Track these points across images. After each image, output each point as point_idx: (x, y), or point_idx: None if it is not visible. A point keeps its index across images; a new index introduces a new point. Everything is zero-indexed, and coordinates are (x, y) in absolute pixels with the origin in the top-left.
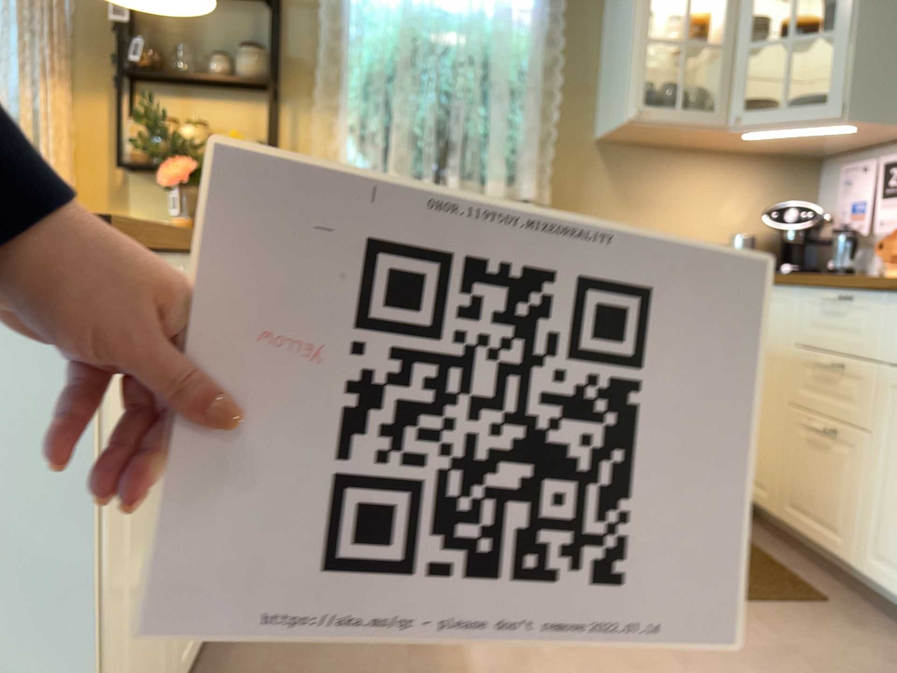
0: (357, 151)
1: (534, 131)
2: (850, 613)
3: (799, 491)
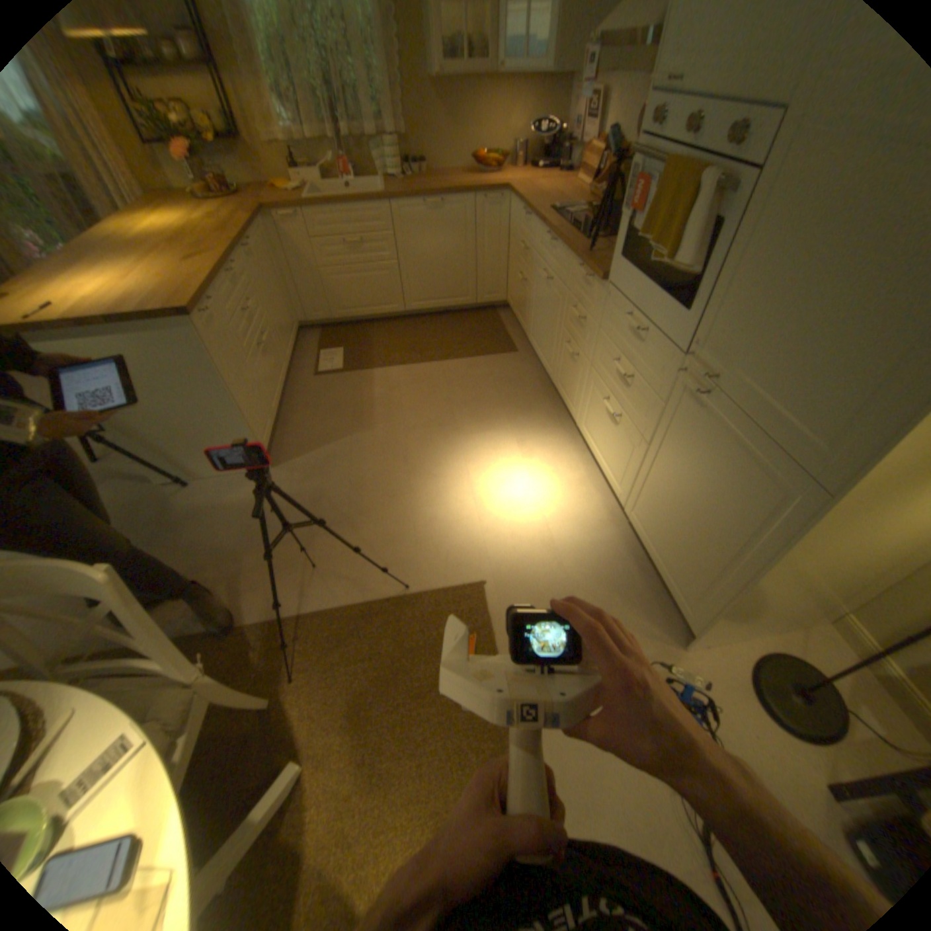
0: (278, 112)
1: (384, 77)
2: (521, 355)
3: (517, 305)
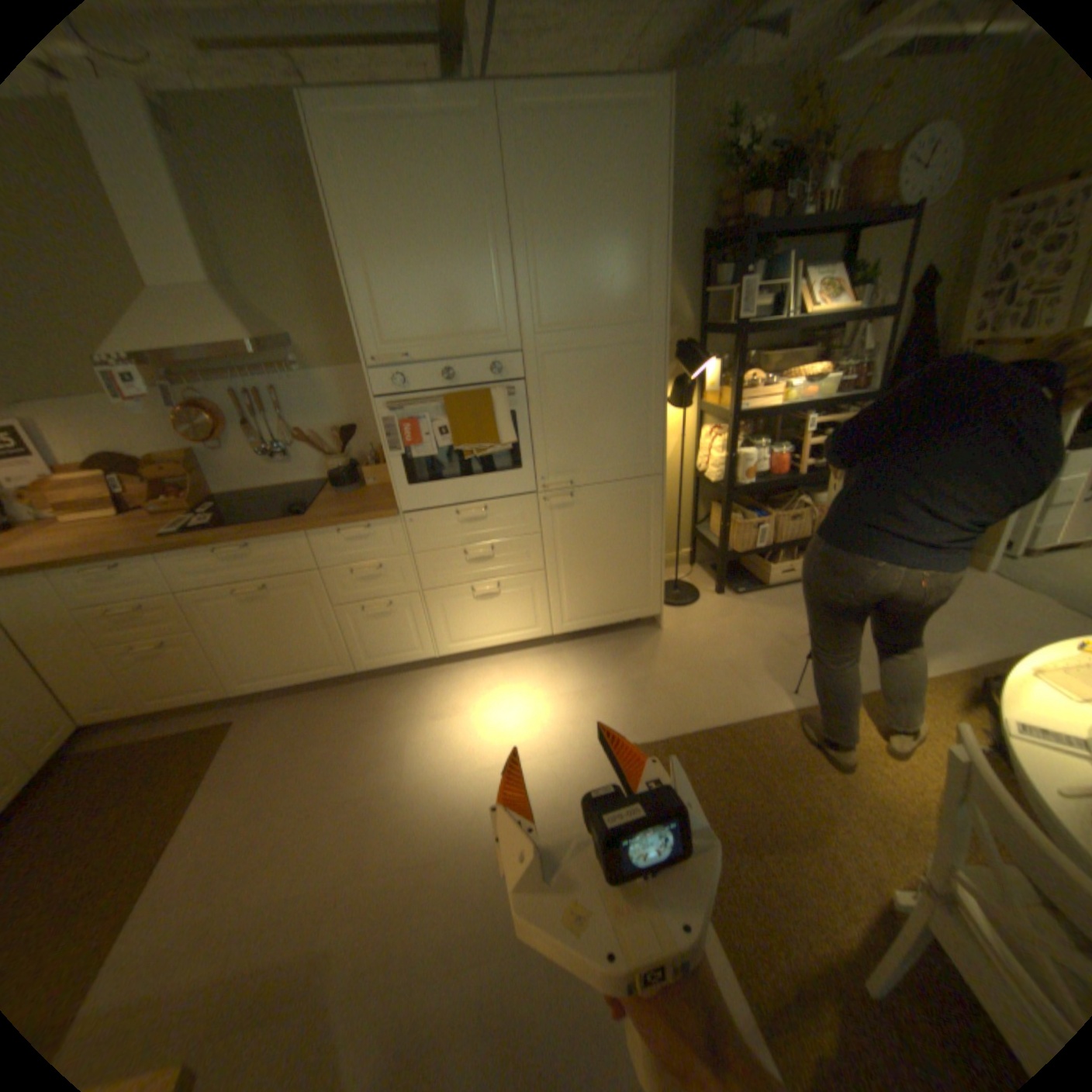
0: None
1: None
2: (242, 718)
3: (148, 691)
